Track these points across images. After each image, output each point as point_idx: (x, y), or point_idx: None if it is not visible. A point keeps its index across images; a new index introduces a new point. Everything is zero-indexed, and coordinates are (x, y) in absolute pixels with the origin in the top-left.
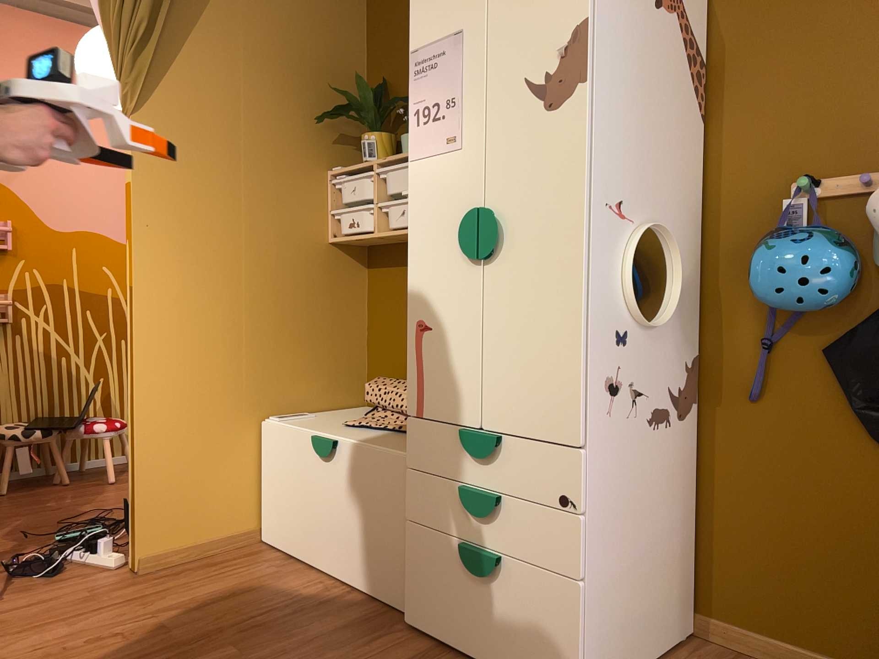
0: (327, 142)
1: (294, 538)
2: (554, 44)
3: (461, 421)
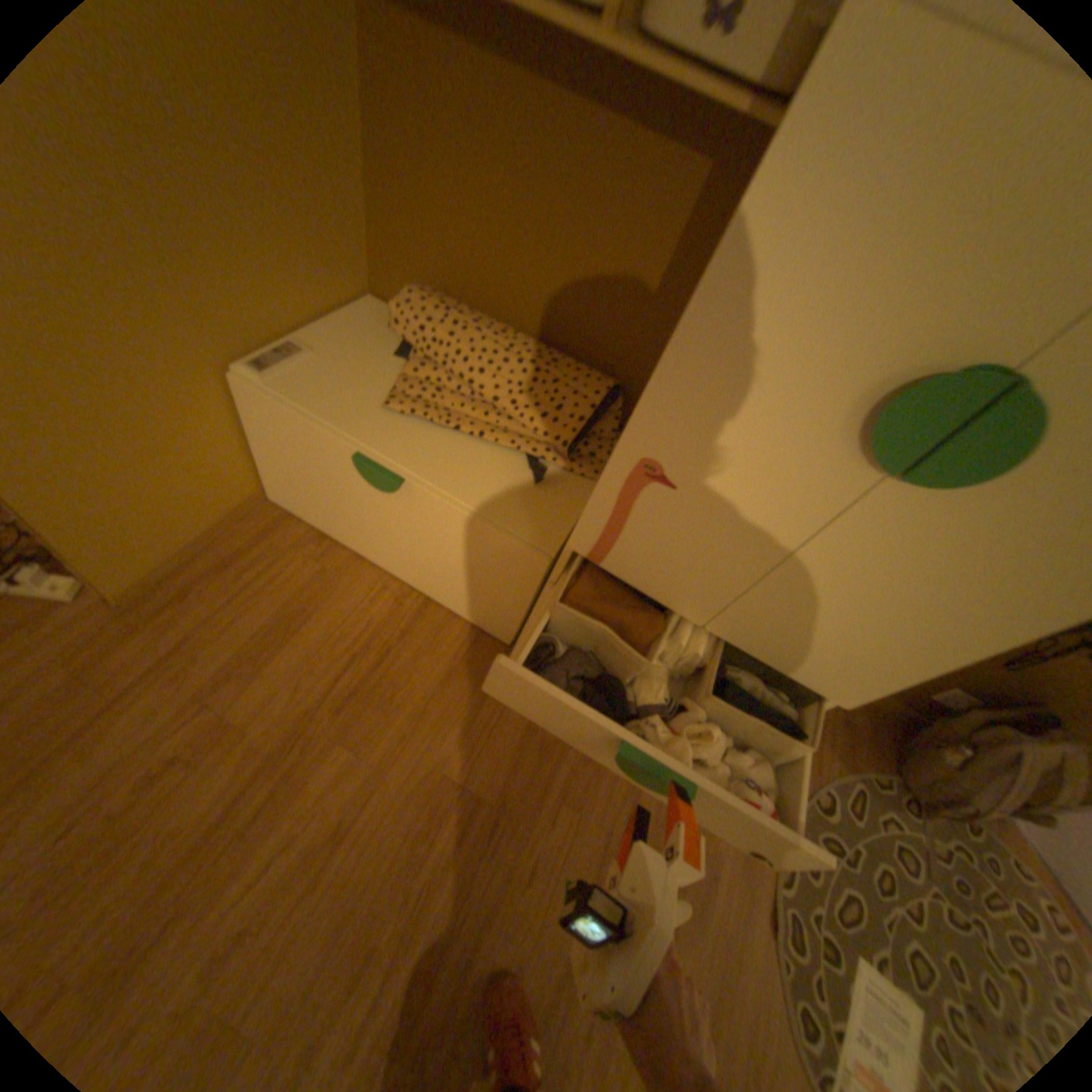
0: None
1: (330, 524)
2: None
3: (674, 607)
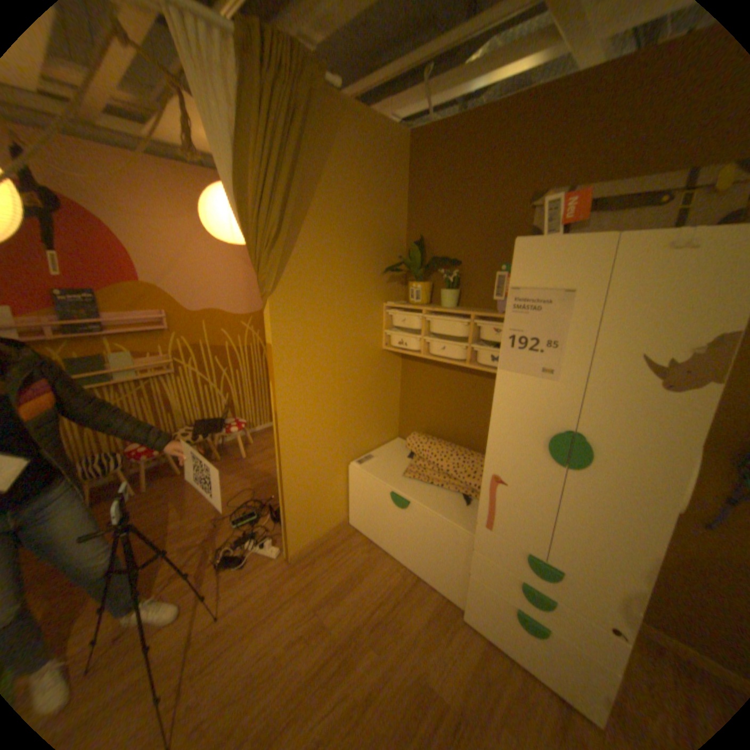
0: (382, 283)
1: (375, 534)
2: (690, 338)
3: (529, 550)
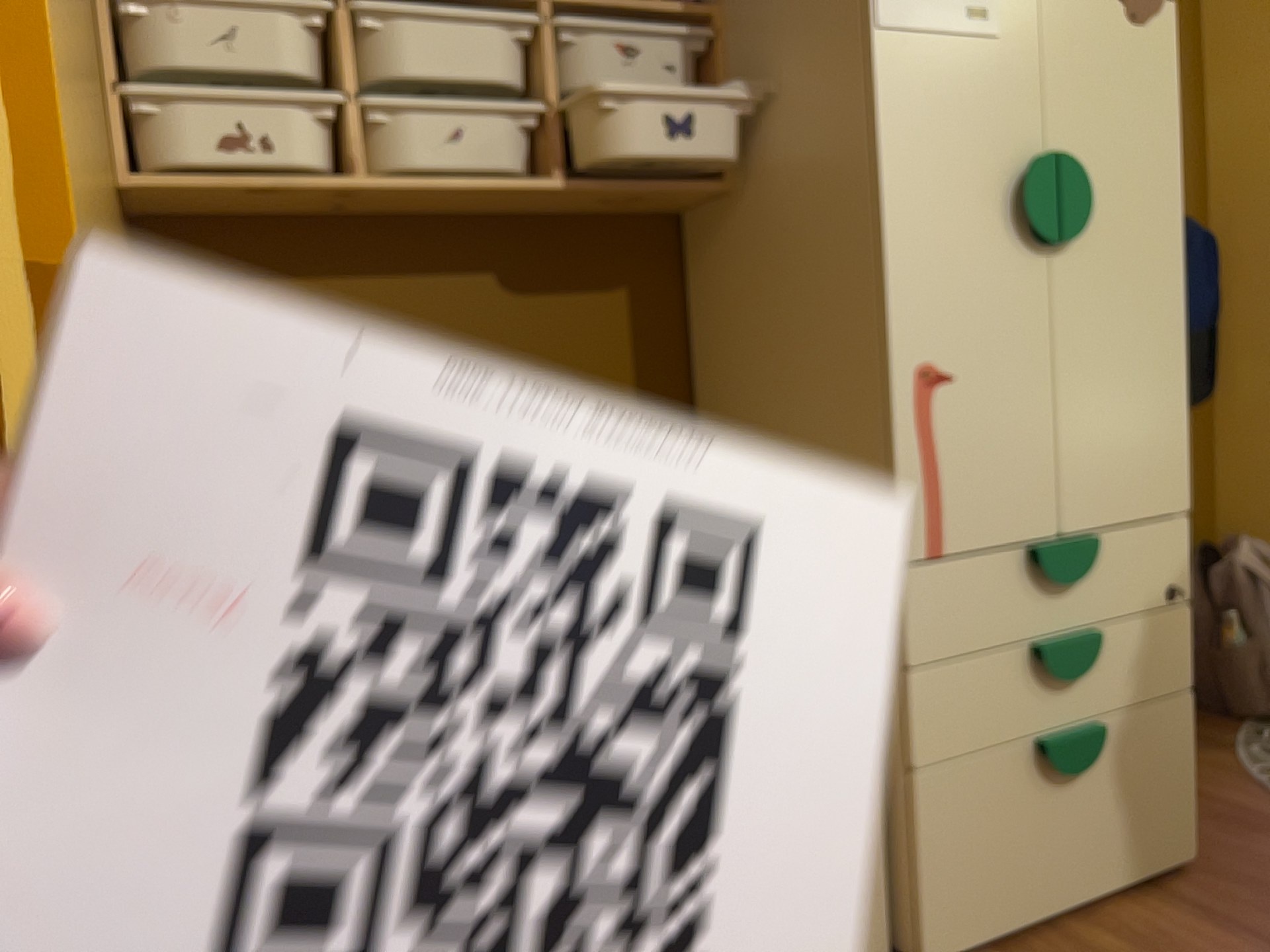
0: None
1: None
2: None
3: (1029, 534)
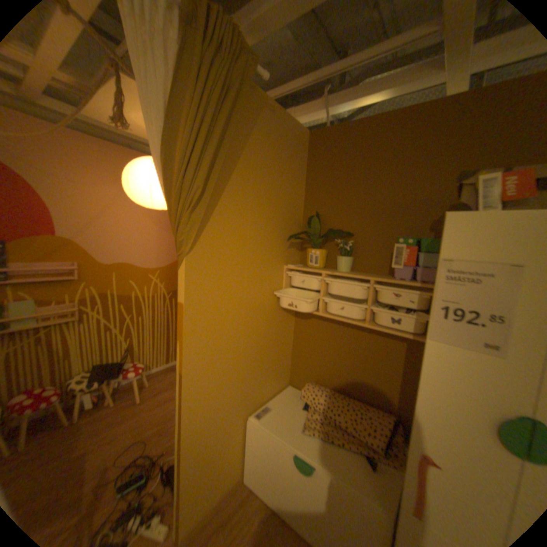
0: (284, 248)
1: (272, 498)
2: None
3: None
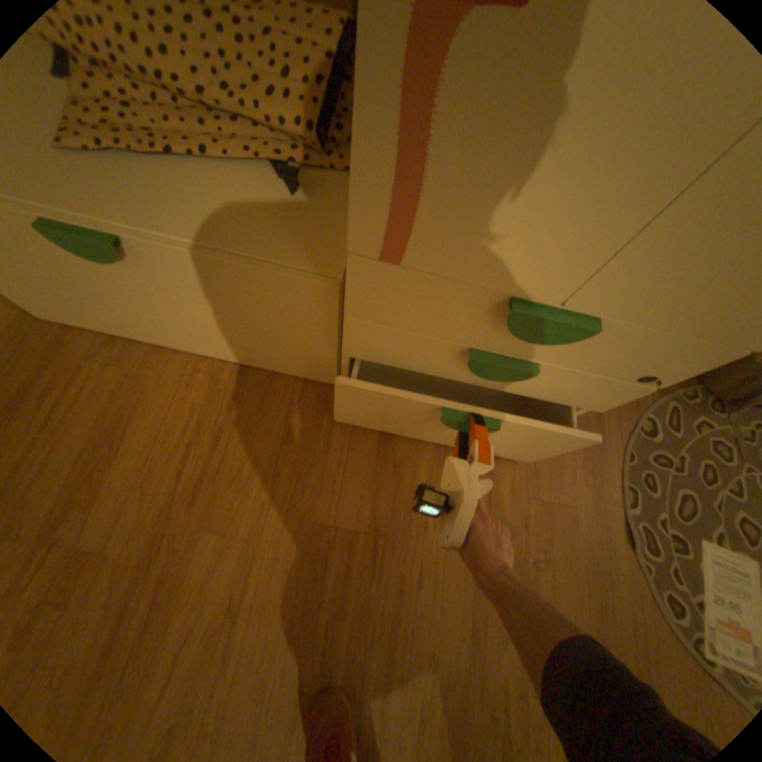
0: None
1: (106, 324)
2: None
3: (517, 289)
